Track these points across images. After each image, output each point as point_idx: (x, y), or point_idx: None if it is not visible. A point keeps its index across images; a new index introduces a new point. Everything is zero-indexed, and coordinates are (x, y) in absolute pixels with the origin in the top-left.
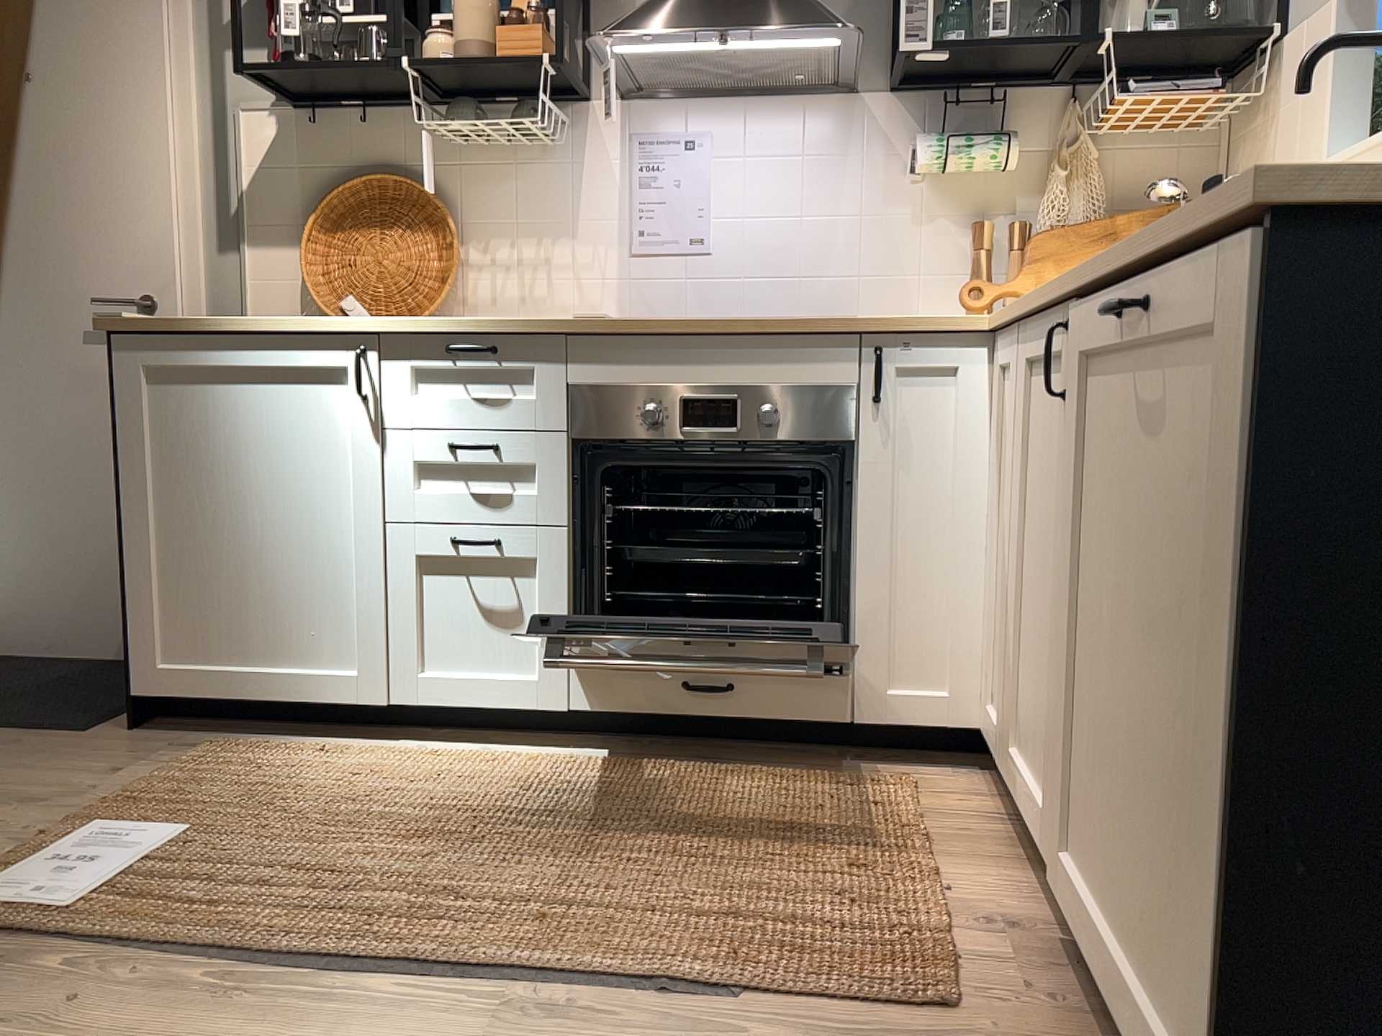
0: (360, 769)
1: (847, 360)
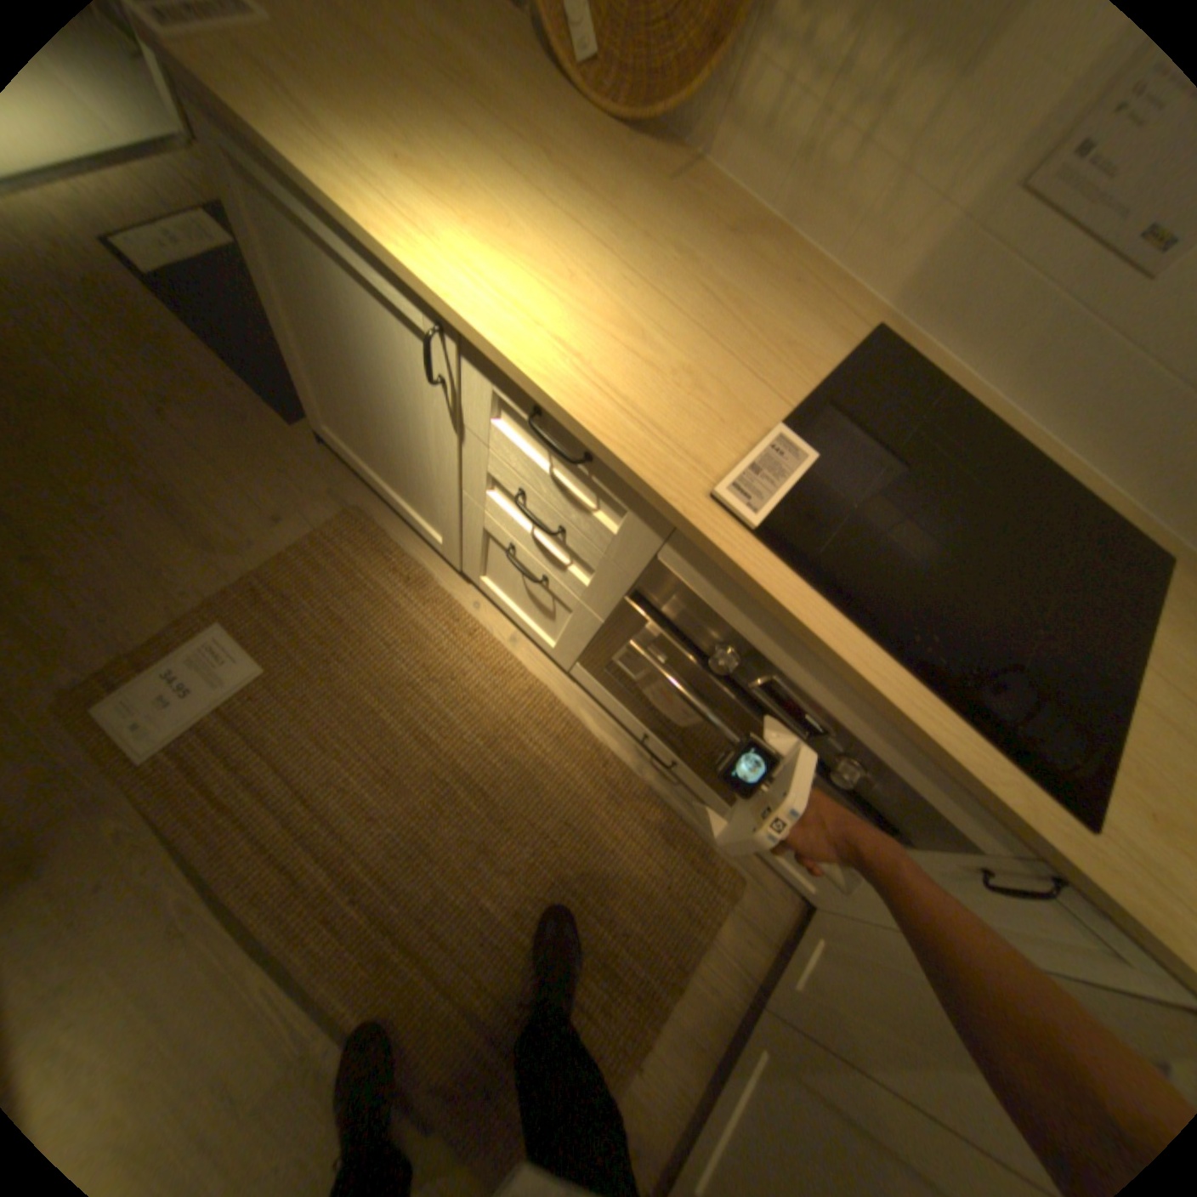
0: (414, 631)
1: (1003, 844)
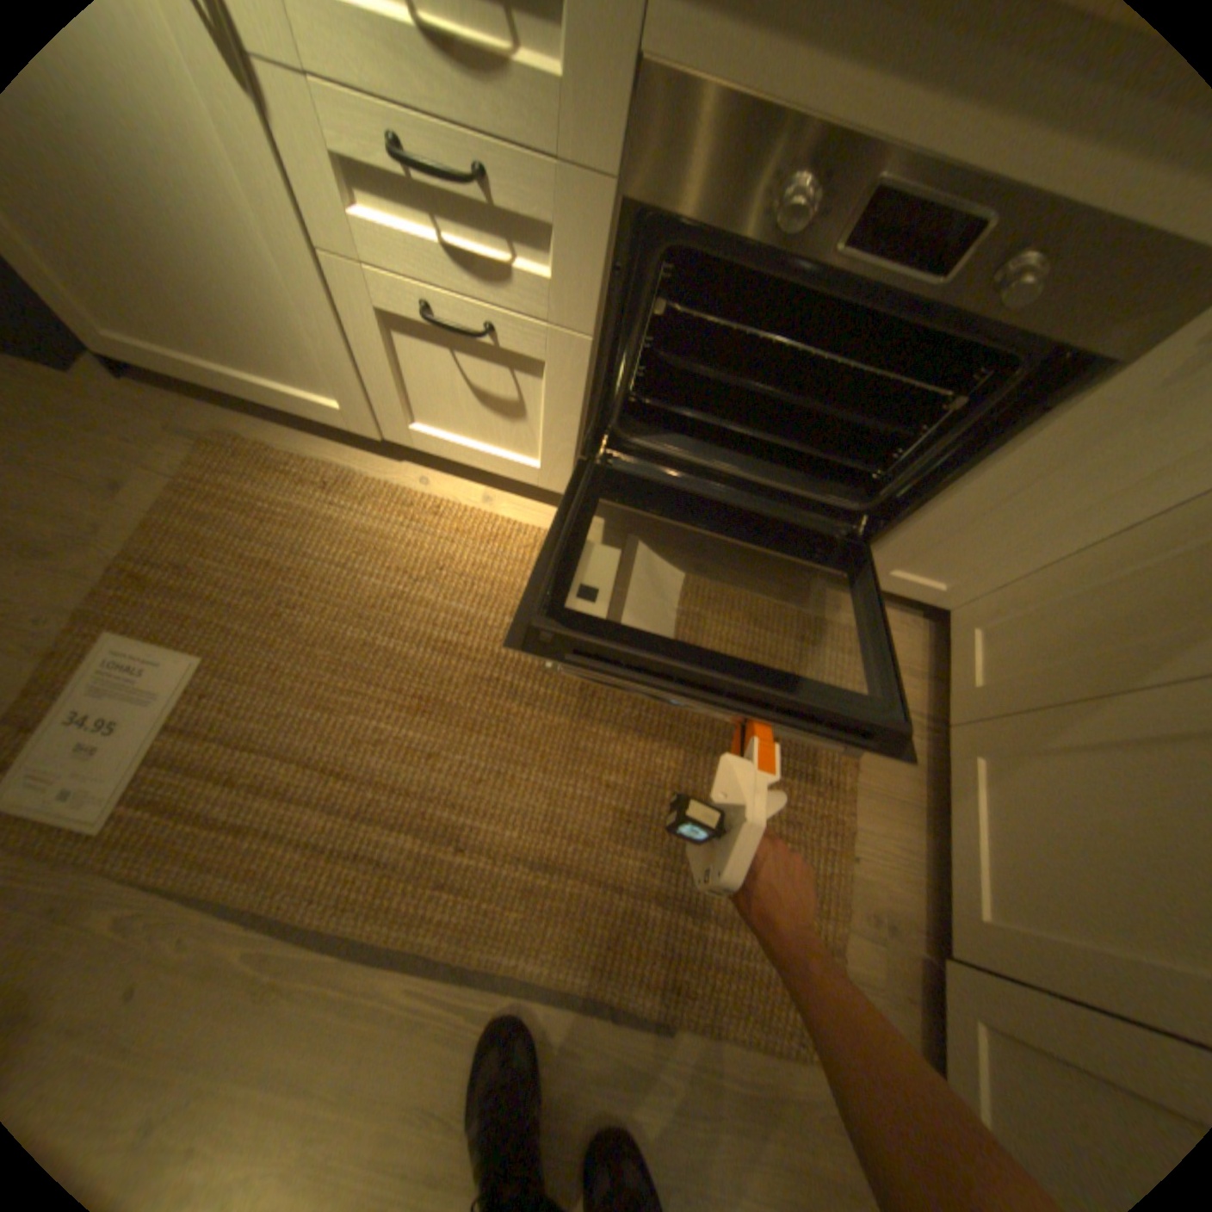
0: (363, 536)
1: None
